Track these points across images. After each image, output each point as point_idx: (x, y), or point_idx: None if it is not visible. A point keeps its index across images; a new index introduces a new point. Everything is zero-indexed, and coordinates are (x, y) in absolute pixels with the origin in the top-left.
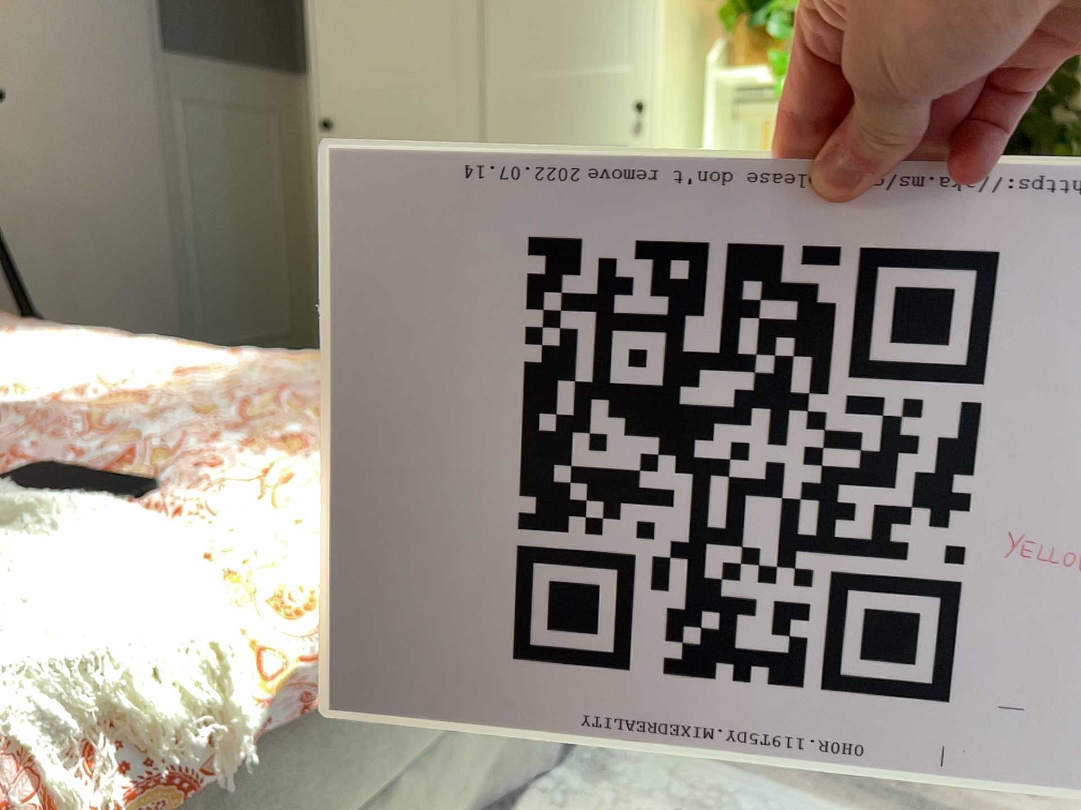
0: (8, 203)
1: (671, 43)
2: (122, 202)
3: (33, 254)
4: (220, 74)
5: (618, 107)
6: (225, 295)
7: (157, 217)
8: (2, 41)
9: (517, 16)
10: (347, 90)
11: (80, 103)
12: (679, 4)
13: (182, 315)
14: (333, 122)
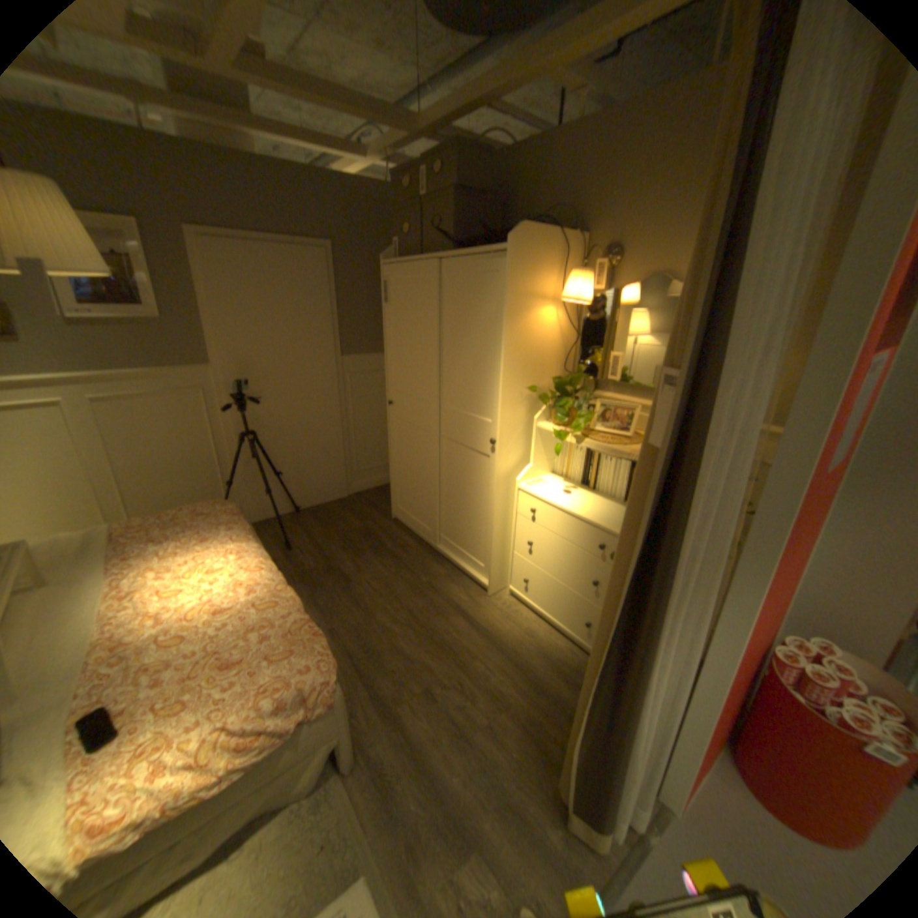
0: (273, 428)
1: (508, 415)
2: (320, 421)
3: (283, 445)
4: (367, 359)
5: (486, 437)
6: (366, 450)
7: (335, 424)
8: (271, 368)
9: (453, 381)
10: (397, 391)
11: (303, 385)
12: (517, 394)
13: (346, 460)
14: (393, 401)
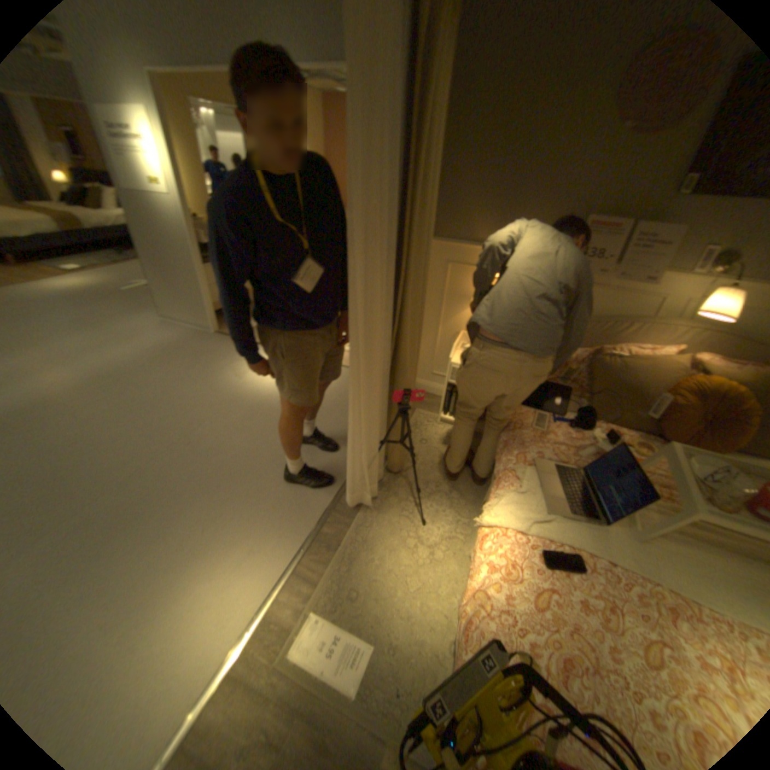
0: None
1: None
2: None
3: None
4: None
5: None
6: None
7: None
8: None
9: None
10: None
11: None
12: None
13: None
14: None
